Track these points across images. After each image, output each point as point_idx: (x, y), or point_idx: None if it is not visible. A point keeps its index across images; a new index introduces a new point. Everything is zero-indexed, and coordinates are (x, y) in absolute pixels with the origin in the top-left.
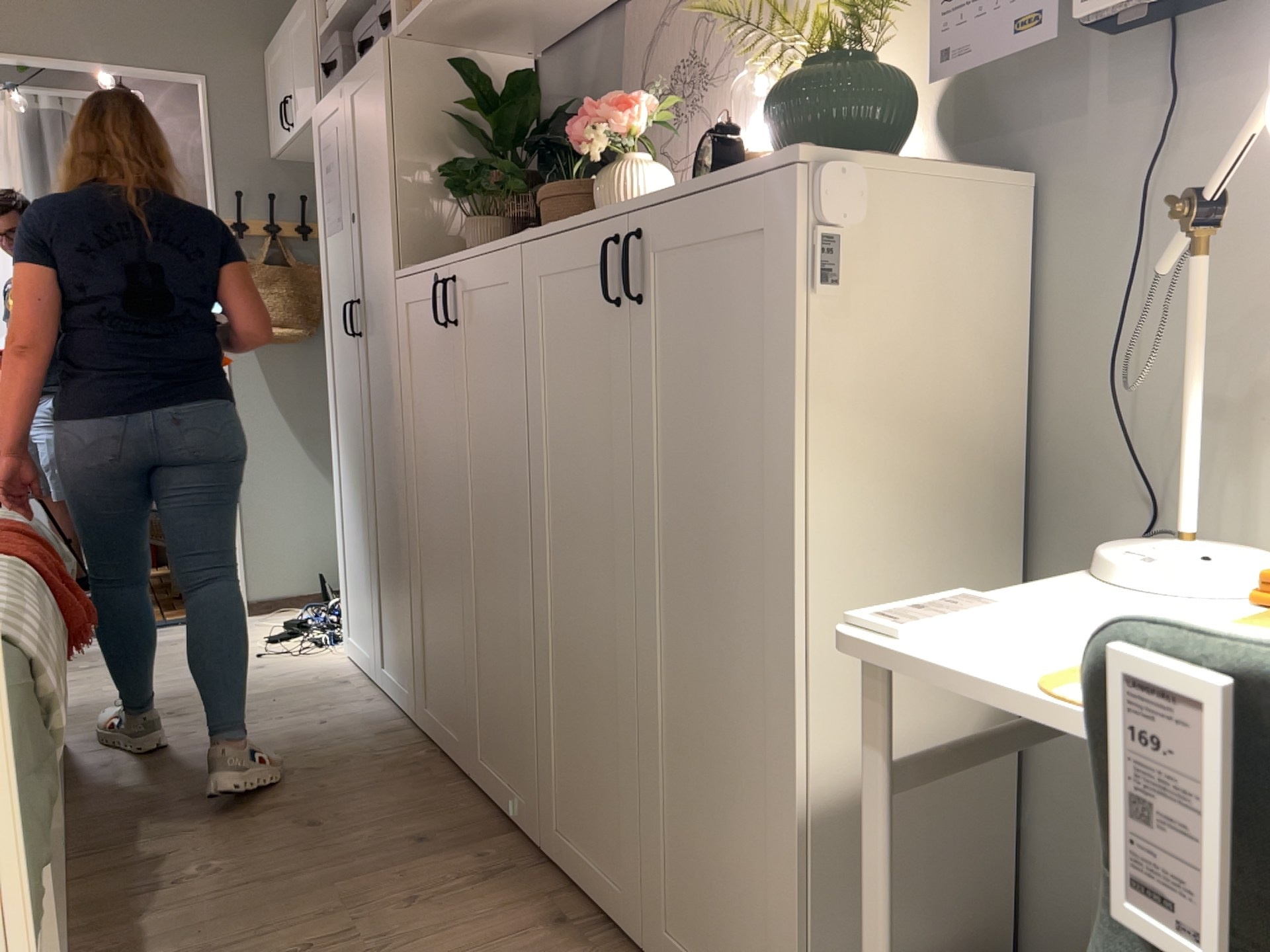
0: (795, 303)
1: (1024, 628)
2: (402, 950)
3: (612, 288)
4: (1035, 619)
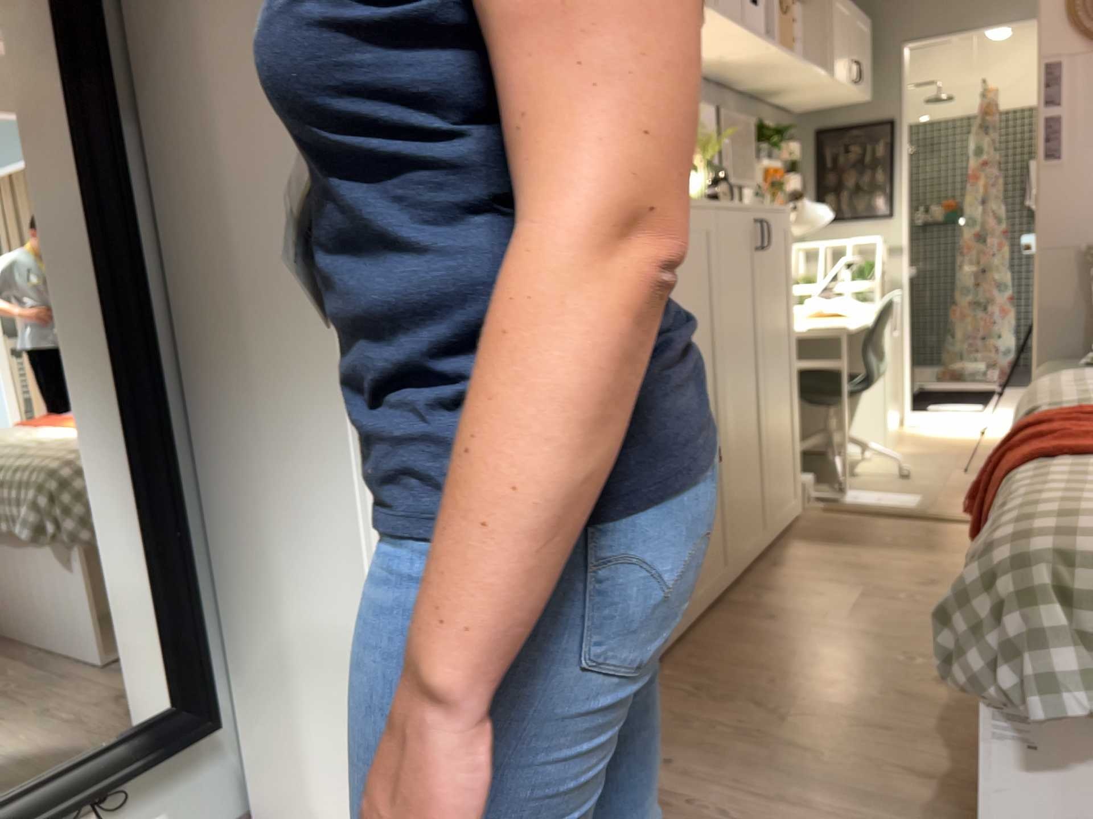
0: (788, 250)
1: (812, 323)
2: (842, 583)
3: (751, 239)
4: (800, 325)
